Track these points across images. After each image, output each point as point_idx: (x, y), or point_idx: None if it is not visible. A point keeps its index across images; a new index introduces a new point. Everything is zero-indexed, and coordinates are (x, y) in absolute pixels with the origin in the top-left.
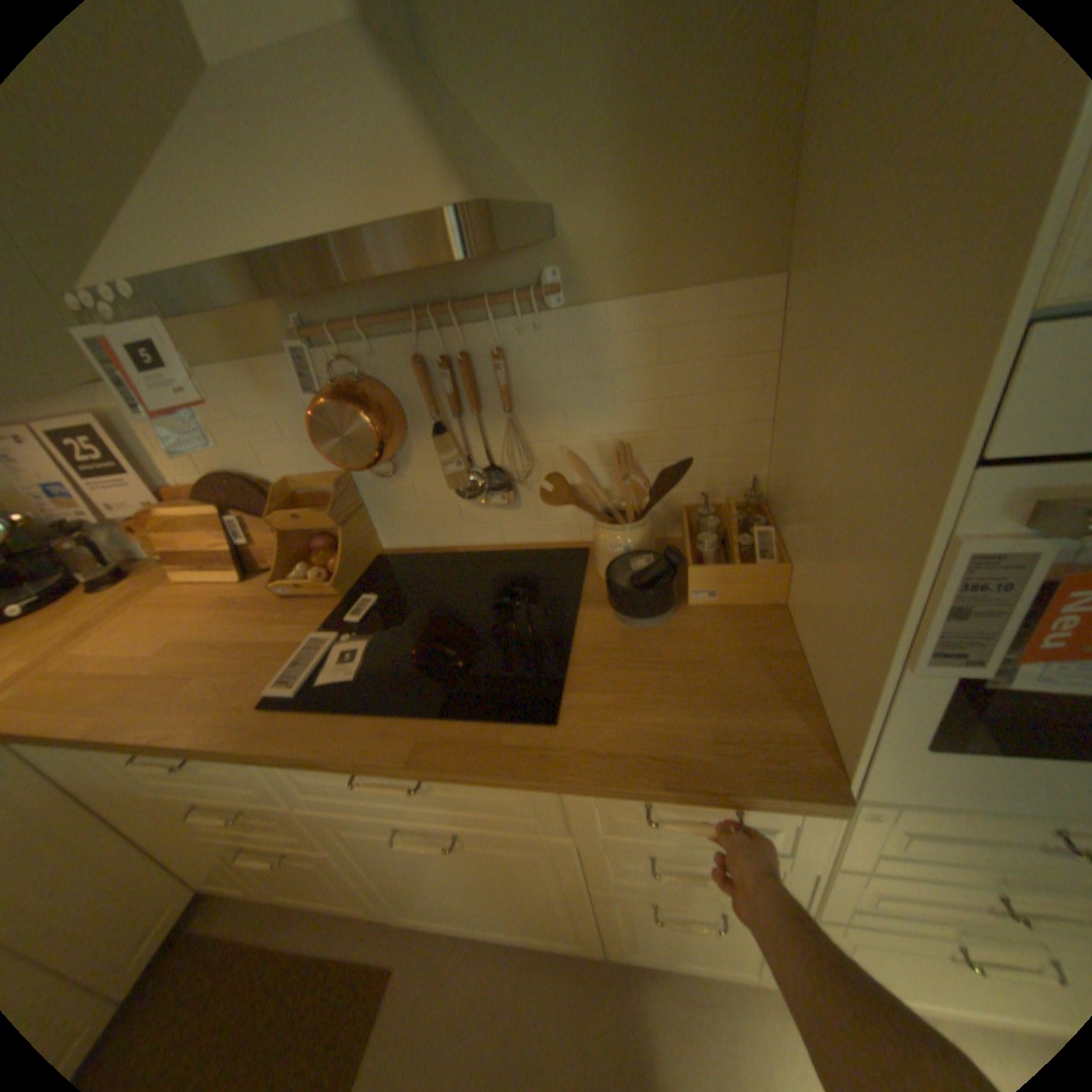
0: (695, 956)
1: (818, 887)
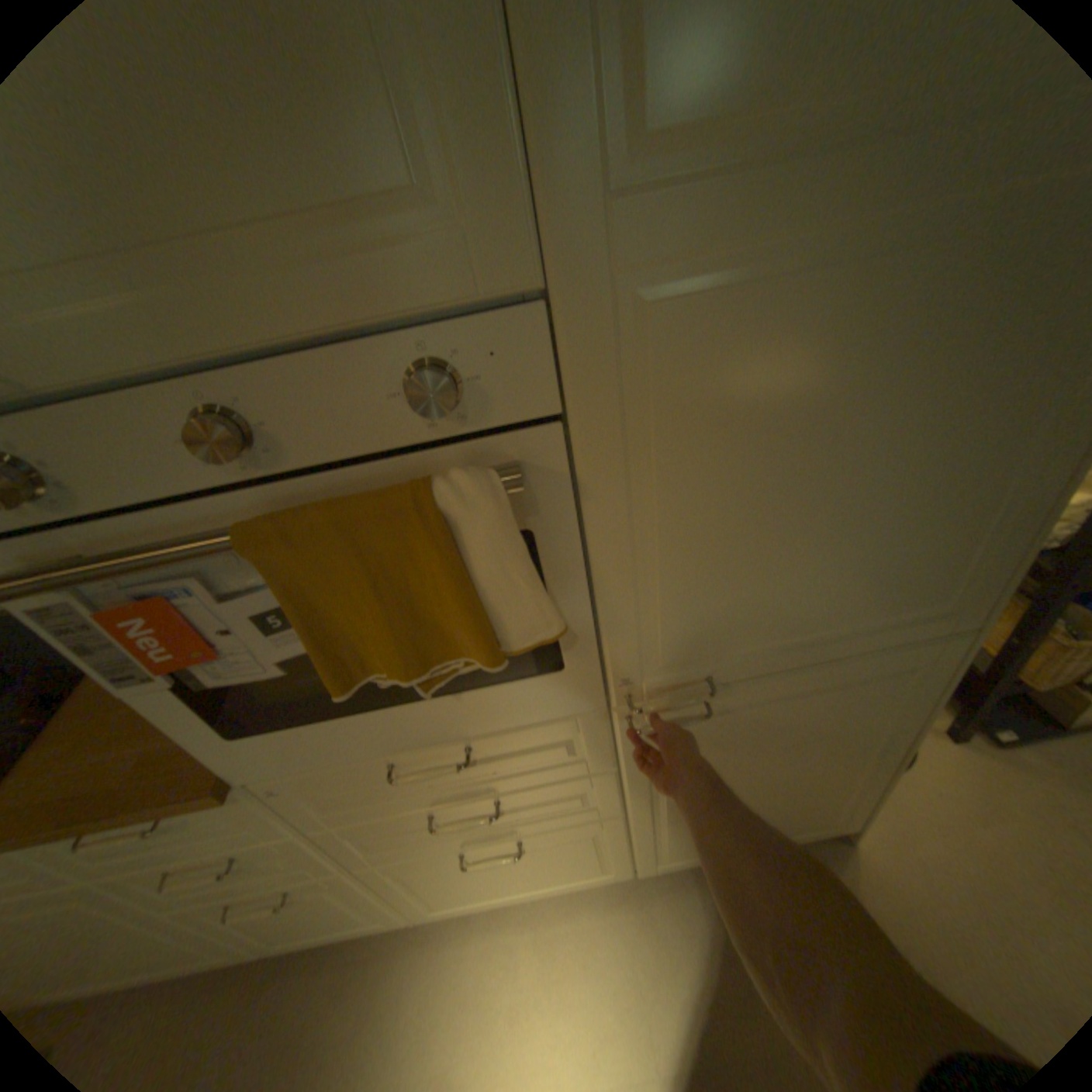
0: (313, 929)
1: (311, 852)
